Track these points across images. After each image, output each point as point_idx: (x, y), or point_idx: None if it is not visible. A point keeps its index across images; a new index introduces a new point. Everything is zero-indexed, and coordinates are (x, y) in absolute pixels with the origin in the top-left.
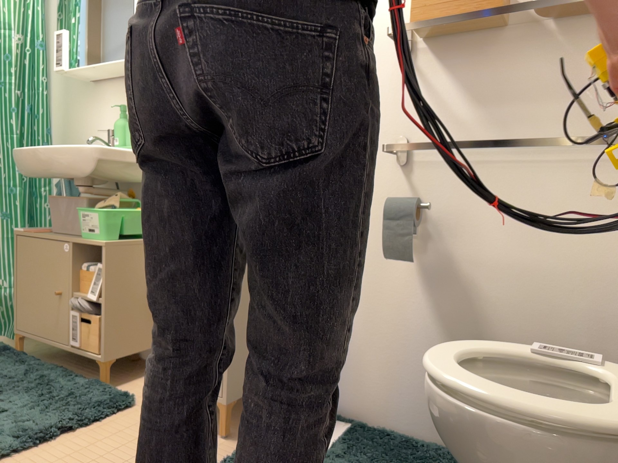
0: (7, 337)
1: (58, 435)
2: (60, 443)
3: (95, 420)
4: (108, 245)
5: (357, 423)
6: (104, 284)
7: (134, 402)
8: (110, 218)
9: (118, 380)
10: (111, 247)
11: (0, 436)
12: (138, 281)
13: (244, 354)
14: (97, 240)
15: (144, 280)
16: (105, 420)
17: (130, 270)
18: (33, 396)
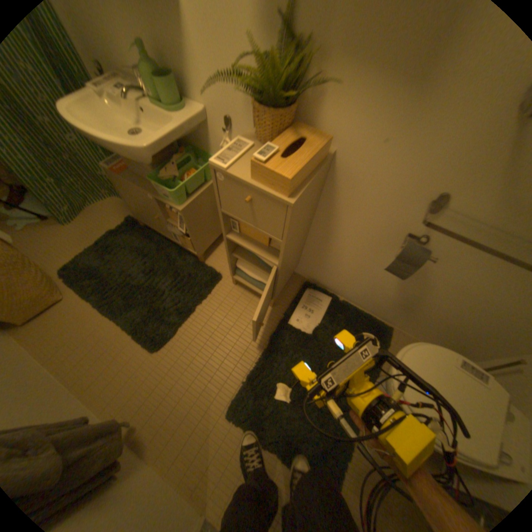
0: (124, 204)
1: (194, 312)
2: (197, 318)
3: (207, 298)
4: (181, 212)
5: (335, 302)
6: (185, 226)
7: (221, 279)
8: (175, 193)
9: (205, 255)
10: (183, 213)
11: (170, 320)
12: (204, 217)
13: (281, 285)
14: (170, 203)
15: (207, 214)
16: (212, 297)
17: (198, 215)
18: (170, 280)
